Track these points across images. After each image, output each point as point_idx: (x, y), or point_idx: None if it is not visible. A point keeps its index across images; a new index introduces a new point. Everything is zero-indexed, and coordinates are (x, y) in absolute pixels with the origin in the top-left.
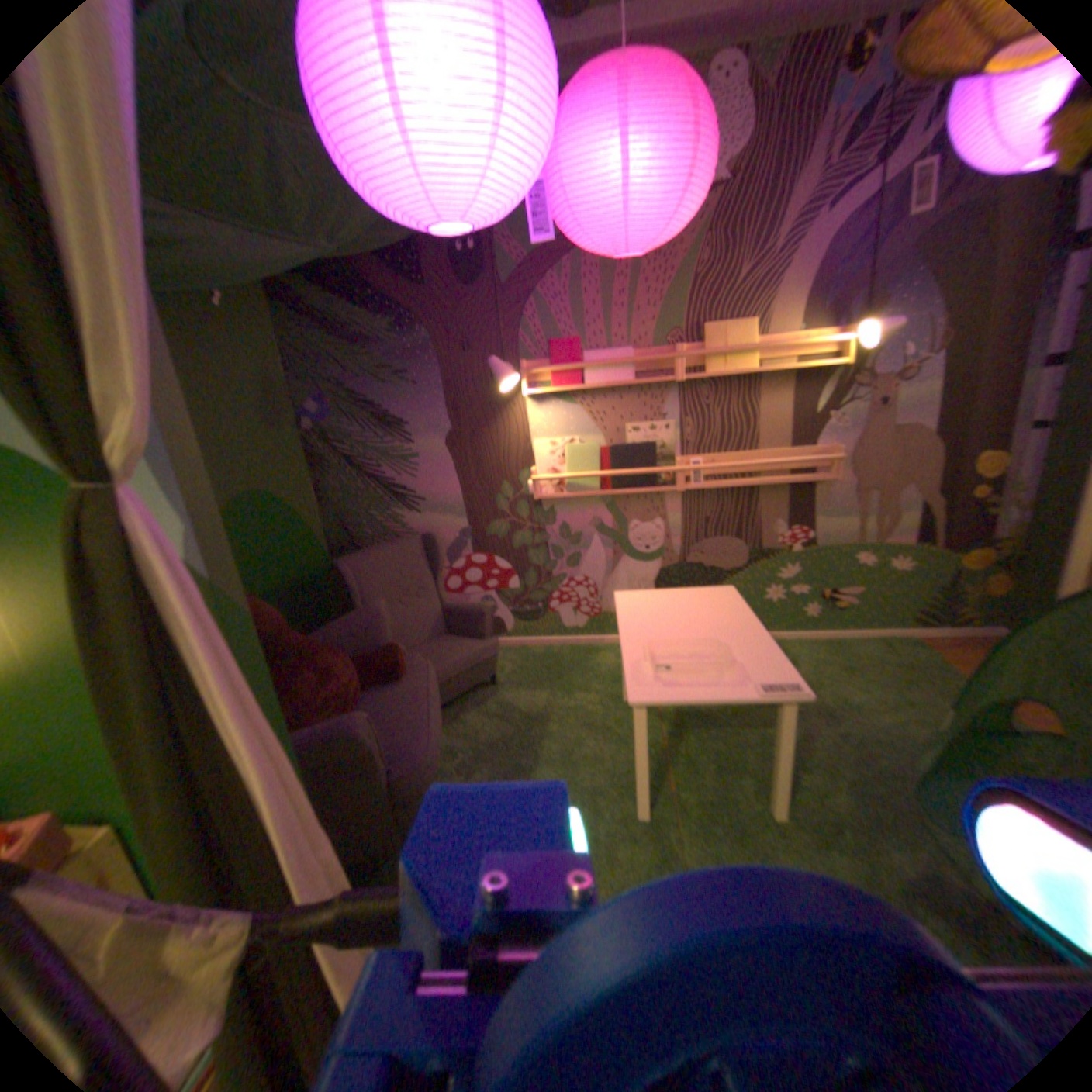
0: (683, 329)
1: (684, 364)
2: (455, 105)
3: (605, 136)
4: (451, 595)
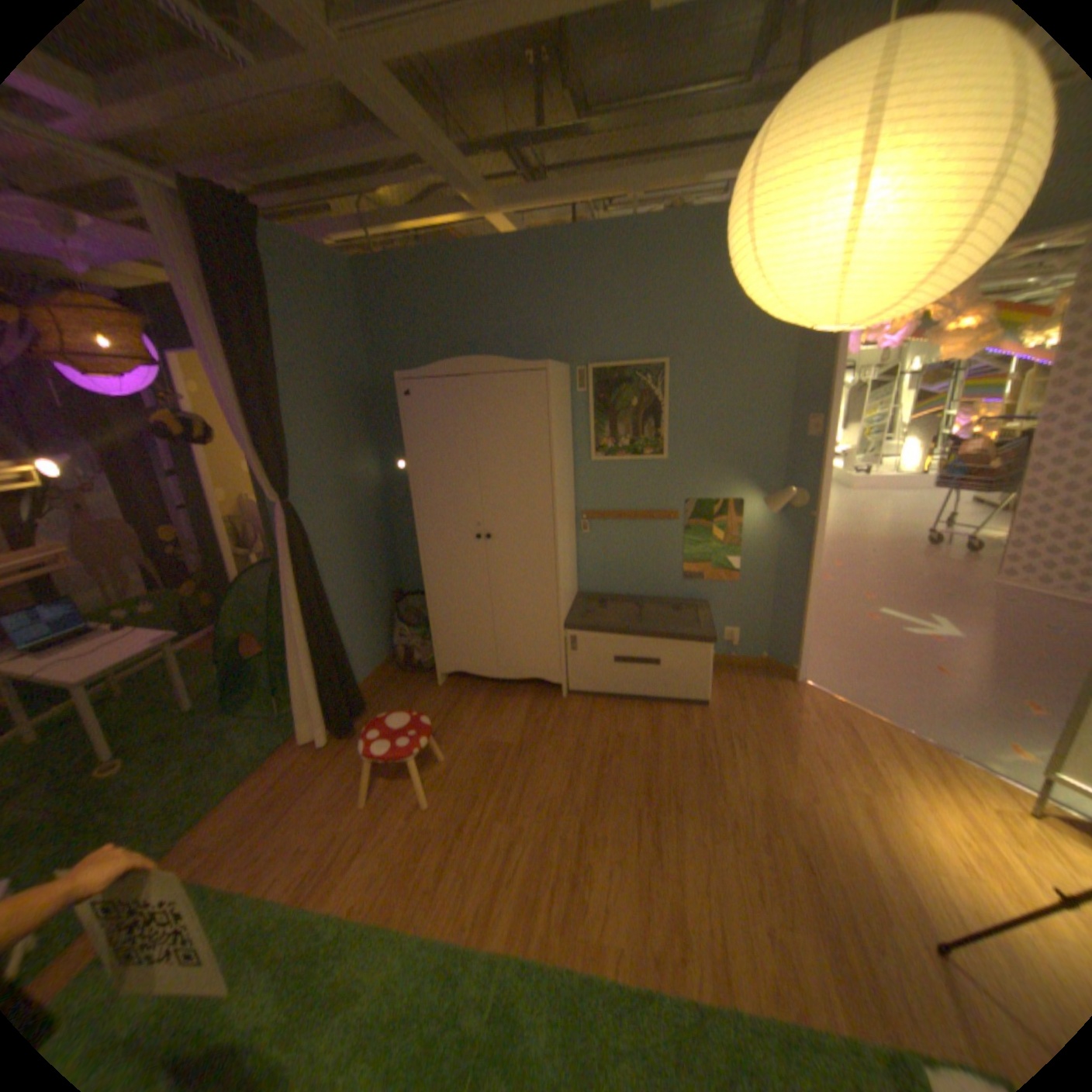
0: None
1: None
2: None
3: None
4: None
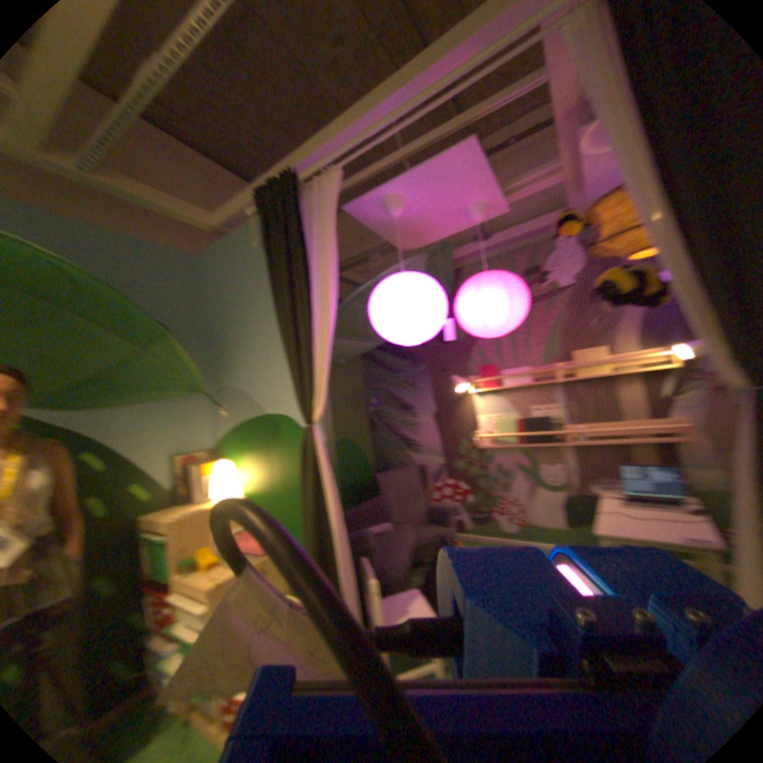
0: (562, 353)
1: (565, 371)
2: (407, 318)
3: (472, 302)
4: (437, 504)
